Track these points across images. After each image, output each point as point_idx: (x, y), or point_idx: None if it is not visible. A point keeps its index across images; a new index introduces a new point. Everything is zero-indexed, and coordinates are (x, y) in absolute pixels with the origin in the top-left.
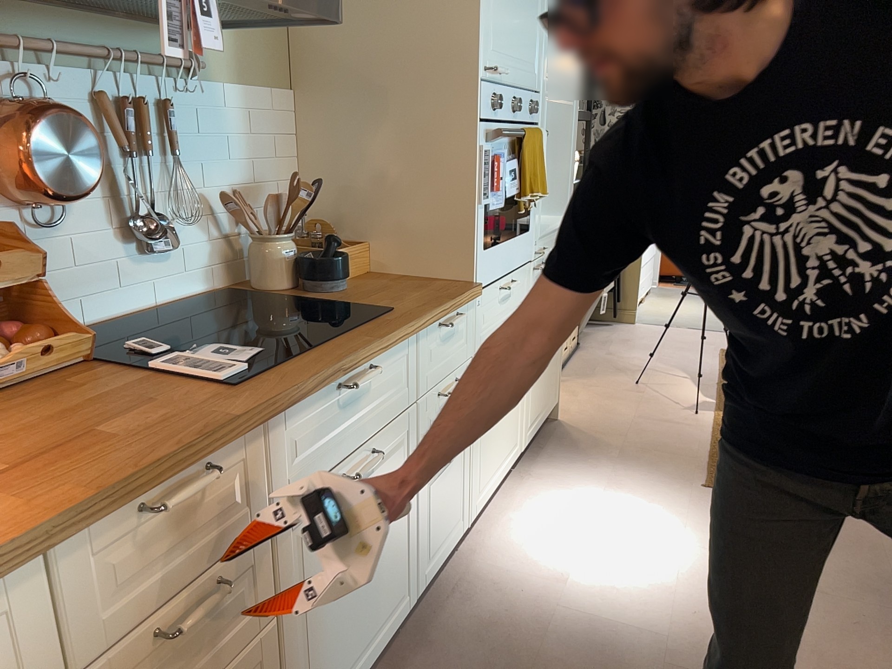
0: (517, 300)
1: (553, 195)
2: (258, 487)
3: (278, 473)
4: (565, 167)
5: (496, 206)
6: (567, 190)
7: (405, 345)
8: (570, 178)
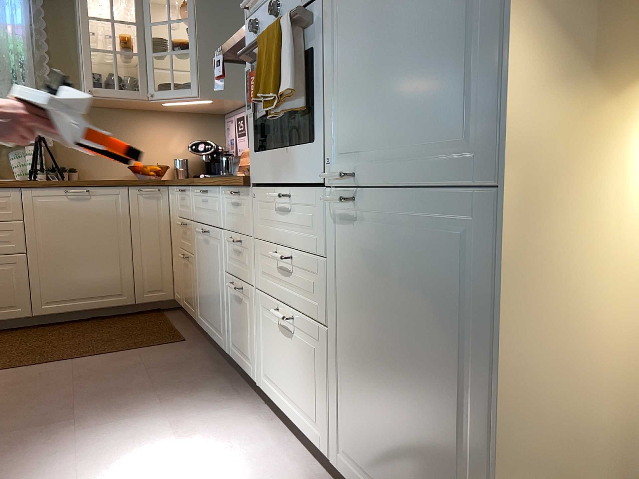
0: (302, 225)
1: (381, 81)
2: (190, 206)
3: (193, 207)
4: (441, 4)
5: (263, 114)
6: (463, 55)
7: (217, 191)
8: (490, 15)
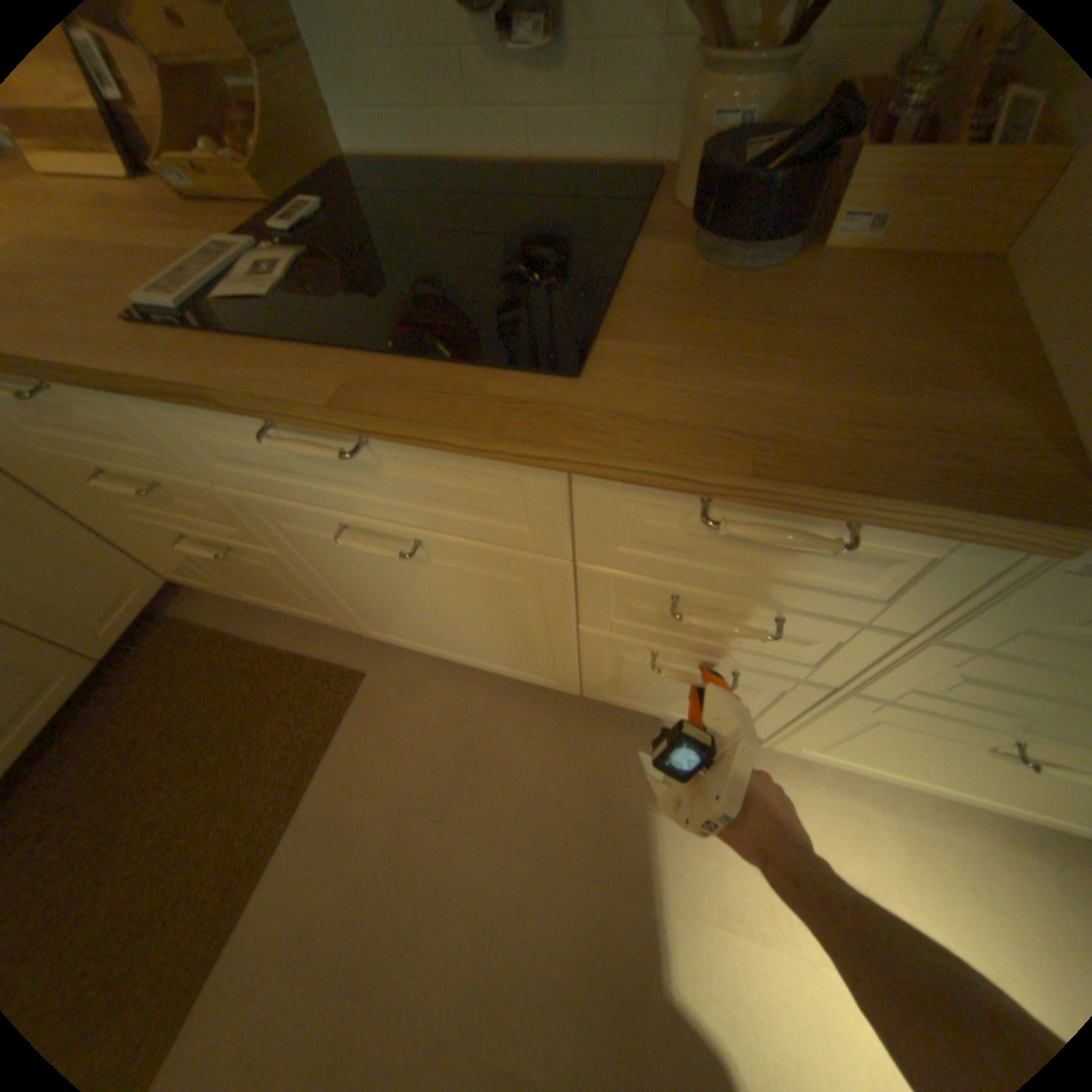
0: None
1: None
2: (167, 445)
3: (196, 451)
4: None
5: None
6: None
7: (519, 462)
8: None
